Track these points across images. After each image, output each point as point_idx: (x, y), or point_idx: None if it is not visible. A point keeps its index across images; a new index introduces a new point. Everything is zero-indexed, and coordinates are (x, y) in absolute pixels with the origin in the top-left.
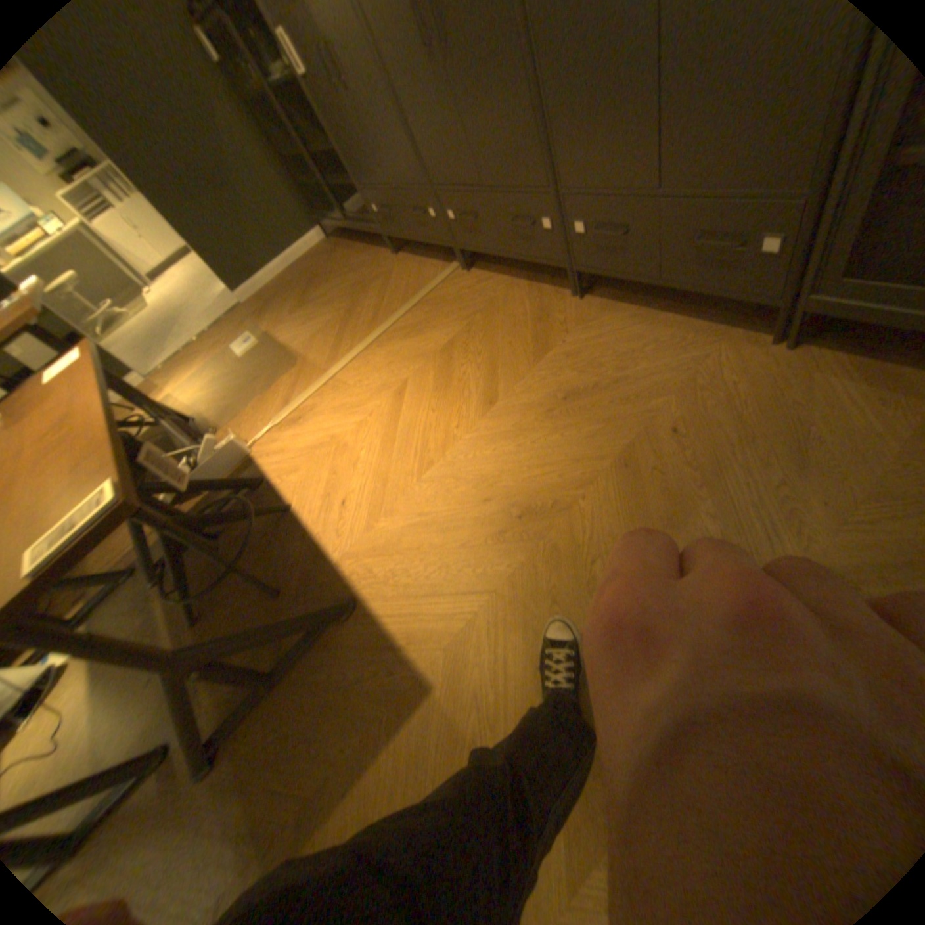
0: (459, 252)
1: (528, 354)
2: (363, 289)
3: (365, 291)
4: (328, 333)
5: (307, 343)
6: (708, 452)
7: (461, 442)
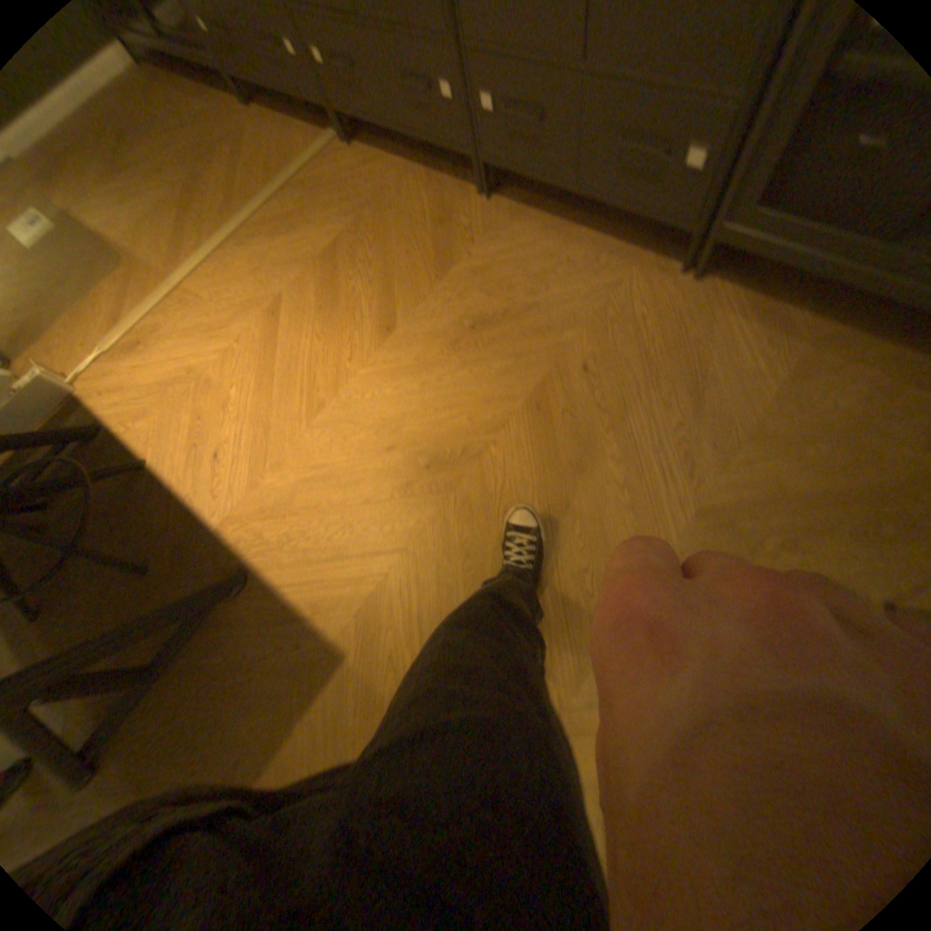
0: (336, 116)
1: (430, 269)
2: (207, 157)
3: (210, 161)
4: (163, 221)
5: (134, 234)
6: (616, 393)
7: (357, 379)
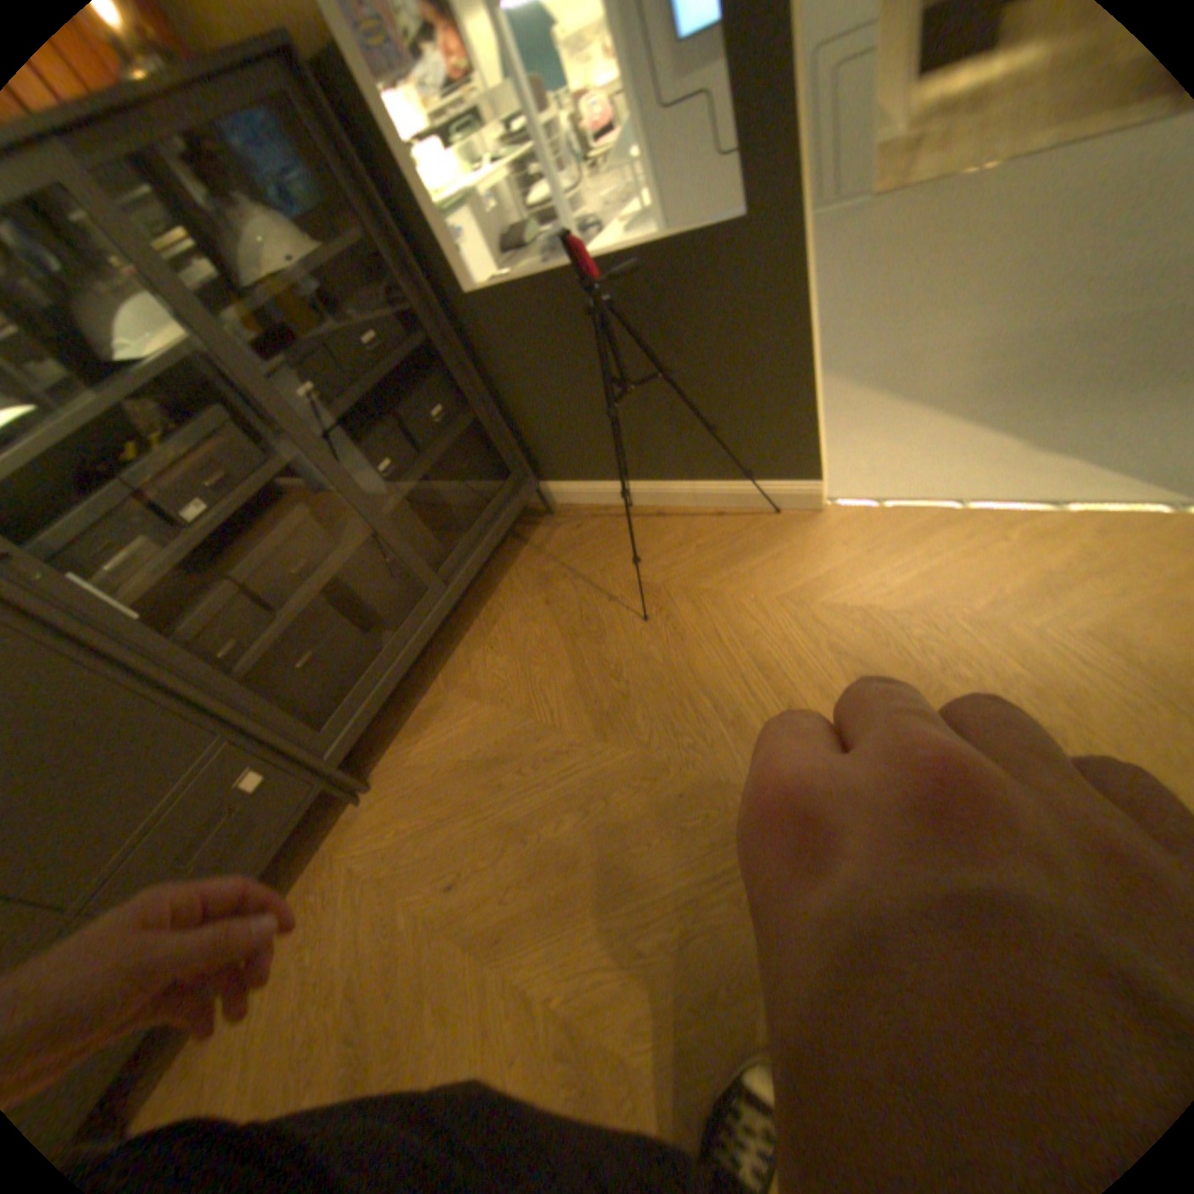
0: None
1: None
2: None
3: None
4: None
5: None
6: (484, 840)
7: None
